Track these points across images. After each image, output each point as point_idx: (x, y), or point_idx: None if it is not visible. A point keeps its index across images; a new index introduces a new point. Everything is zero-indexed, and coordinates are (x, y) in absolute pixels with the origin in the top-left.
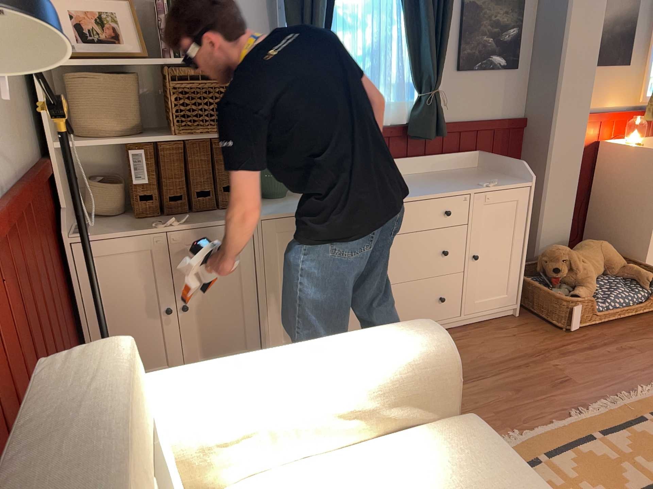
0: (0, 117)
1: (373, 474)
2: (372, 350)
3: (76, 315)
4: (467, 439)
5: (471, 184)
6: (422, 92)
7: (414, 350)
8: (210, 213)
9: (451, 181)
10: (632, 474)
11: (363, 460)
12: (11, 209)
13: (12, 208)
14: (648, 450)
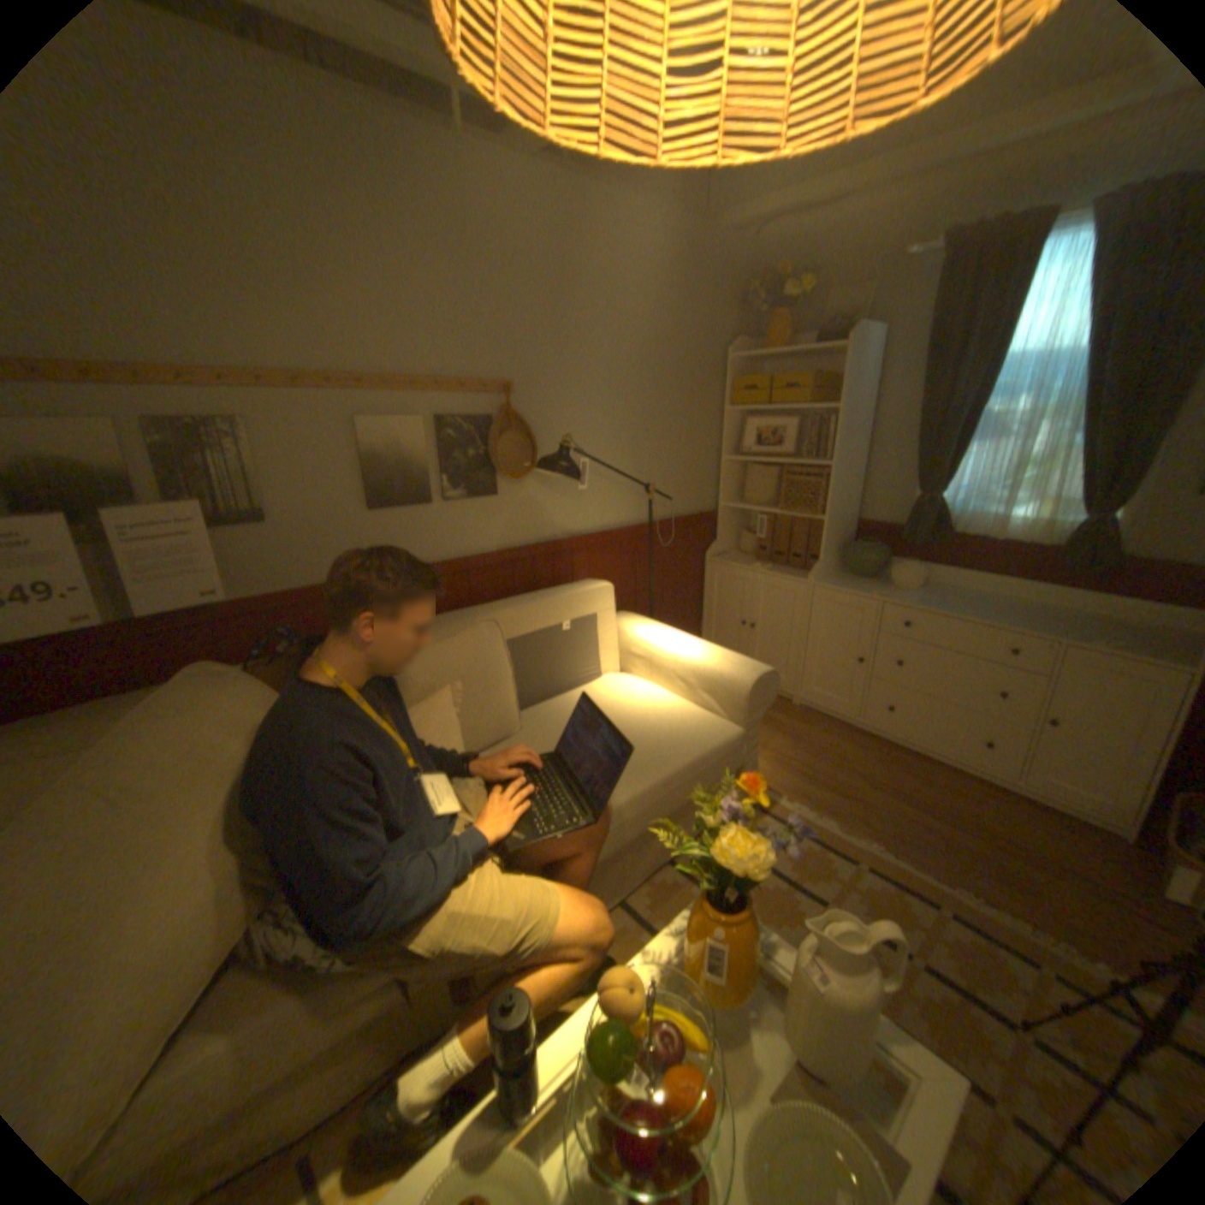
0: (671, 489)
1: (665, 704)
2: (716, 659)
3: (701, 603)
4: (716, 728)
5: (1086, 637)
6: (1089, 515)
7: (732, 671)
8: (795, 572)
9: (1075, 628)
10: (913, 938)
11: (673, 701)
12: (644, 531)
13: (646, 531)
14: (973, 960)
